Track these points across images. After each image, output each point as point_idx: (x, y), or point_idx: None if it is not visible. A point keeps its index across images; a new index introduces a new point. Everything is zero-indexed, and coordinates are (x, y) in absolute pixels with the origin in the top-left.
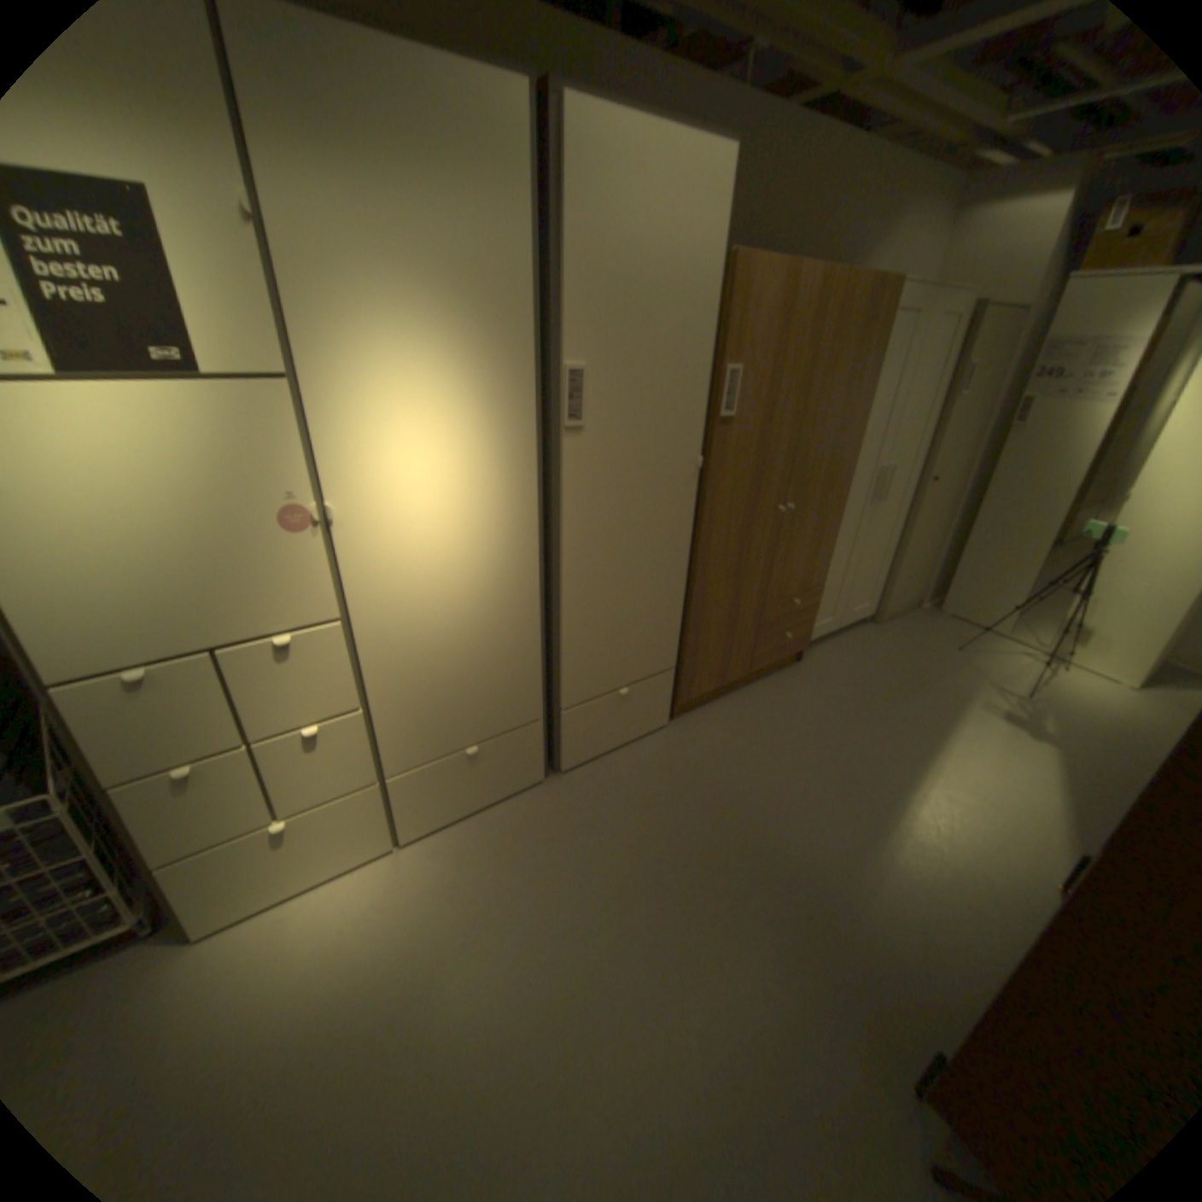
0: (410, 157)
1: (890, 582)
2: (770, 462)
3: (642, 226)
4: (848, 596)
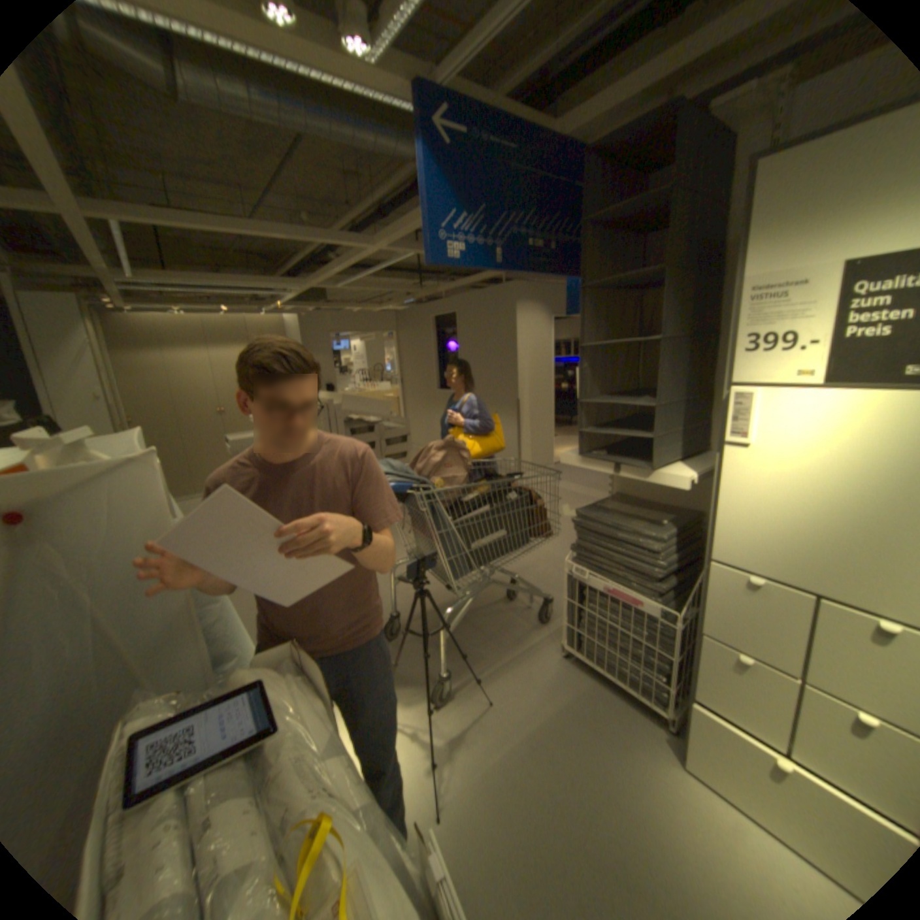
0: None
1: None
2: None
3: None
4: None
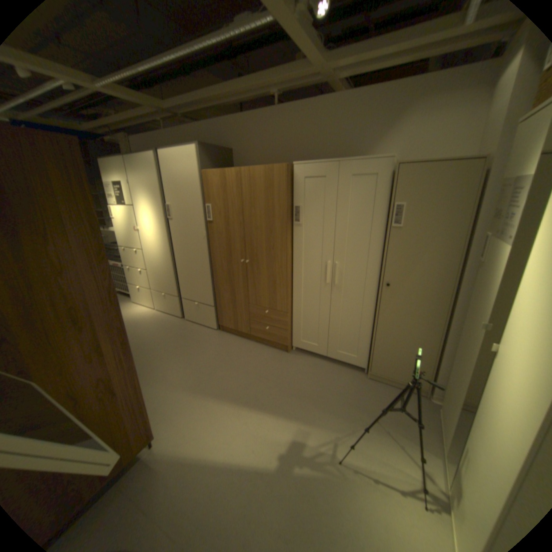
0: (141, 170)
1: (372, 349)
2: (233, 240)
3: (176, 172)
4: (326, 336)
